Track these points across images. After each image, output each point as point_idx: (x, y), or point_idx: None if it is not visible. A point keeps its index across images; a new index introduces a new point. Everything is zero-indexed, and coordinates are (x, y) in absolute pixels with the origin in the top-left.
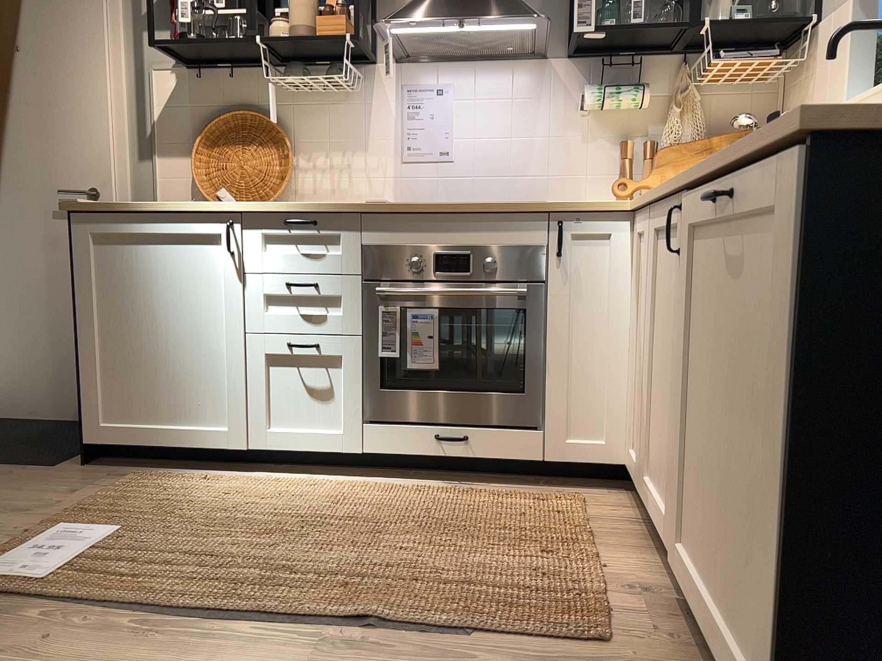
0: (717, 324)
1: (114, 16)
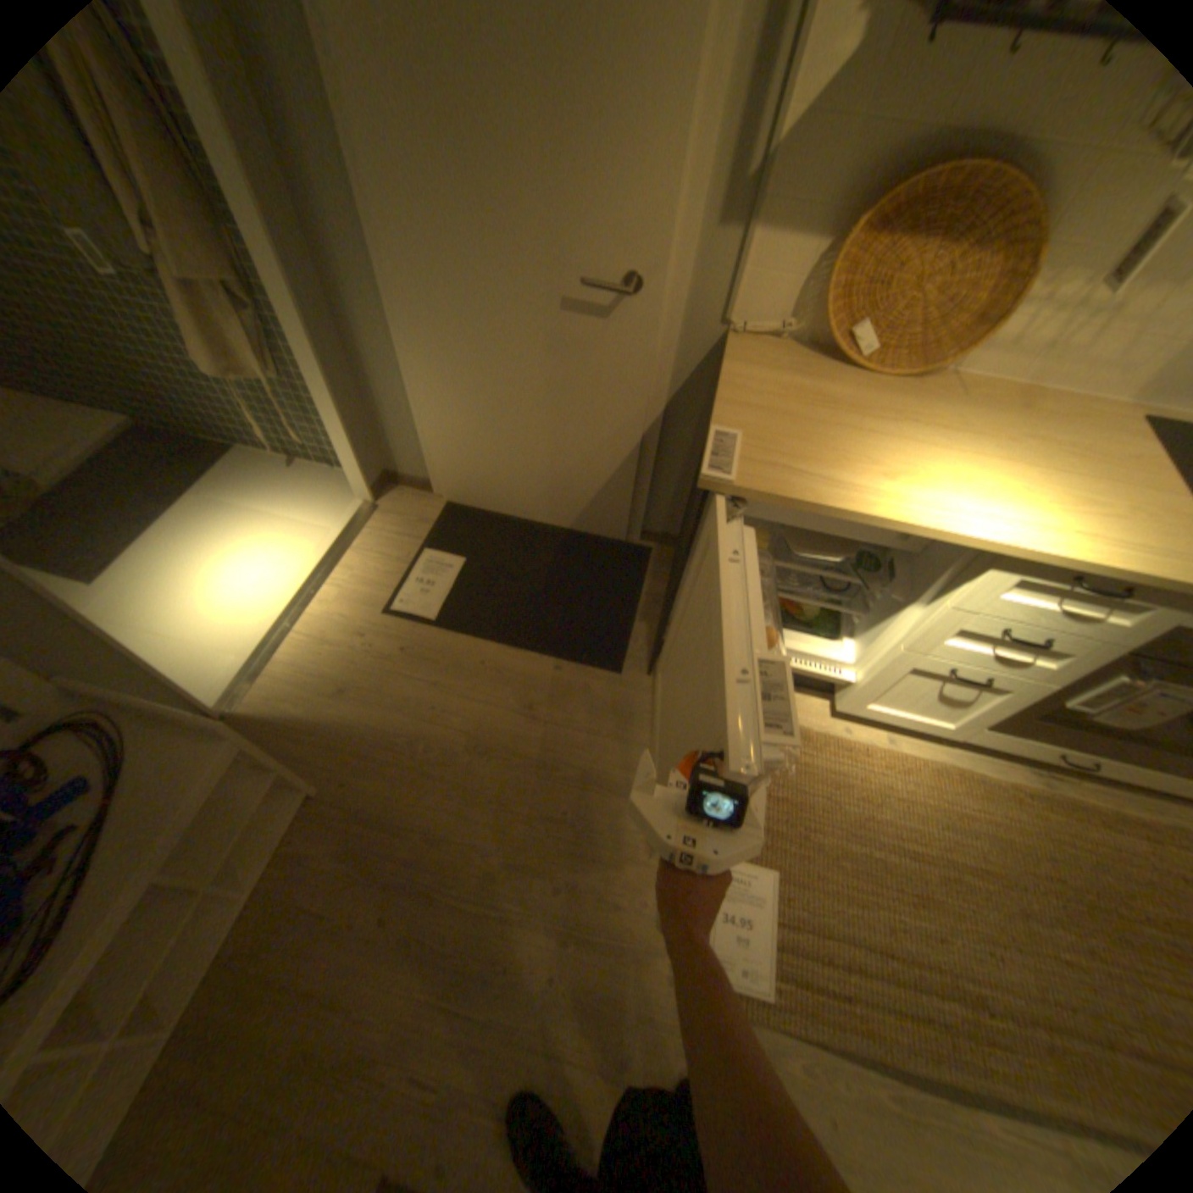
0: None
1: None
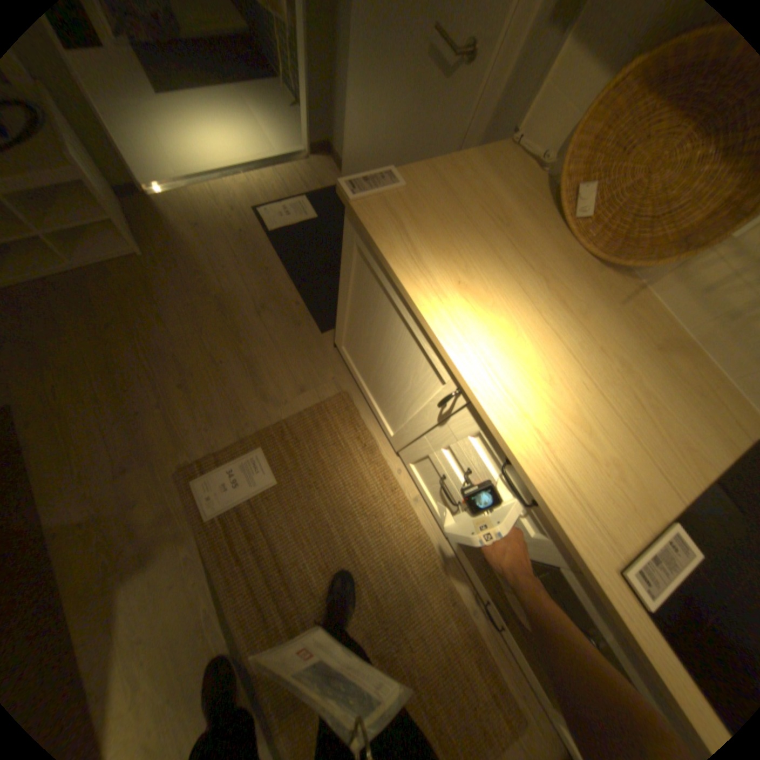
0: None
1: None
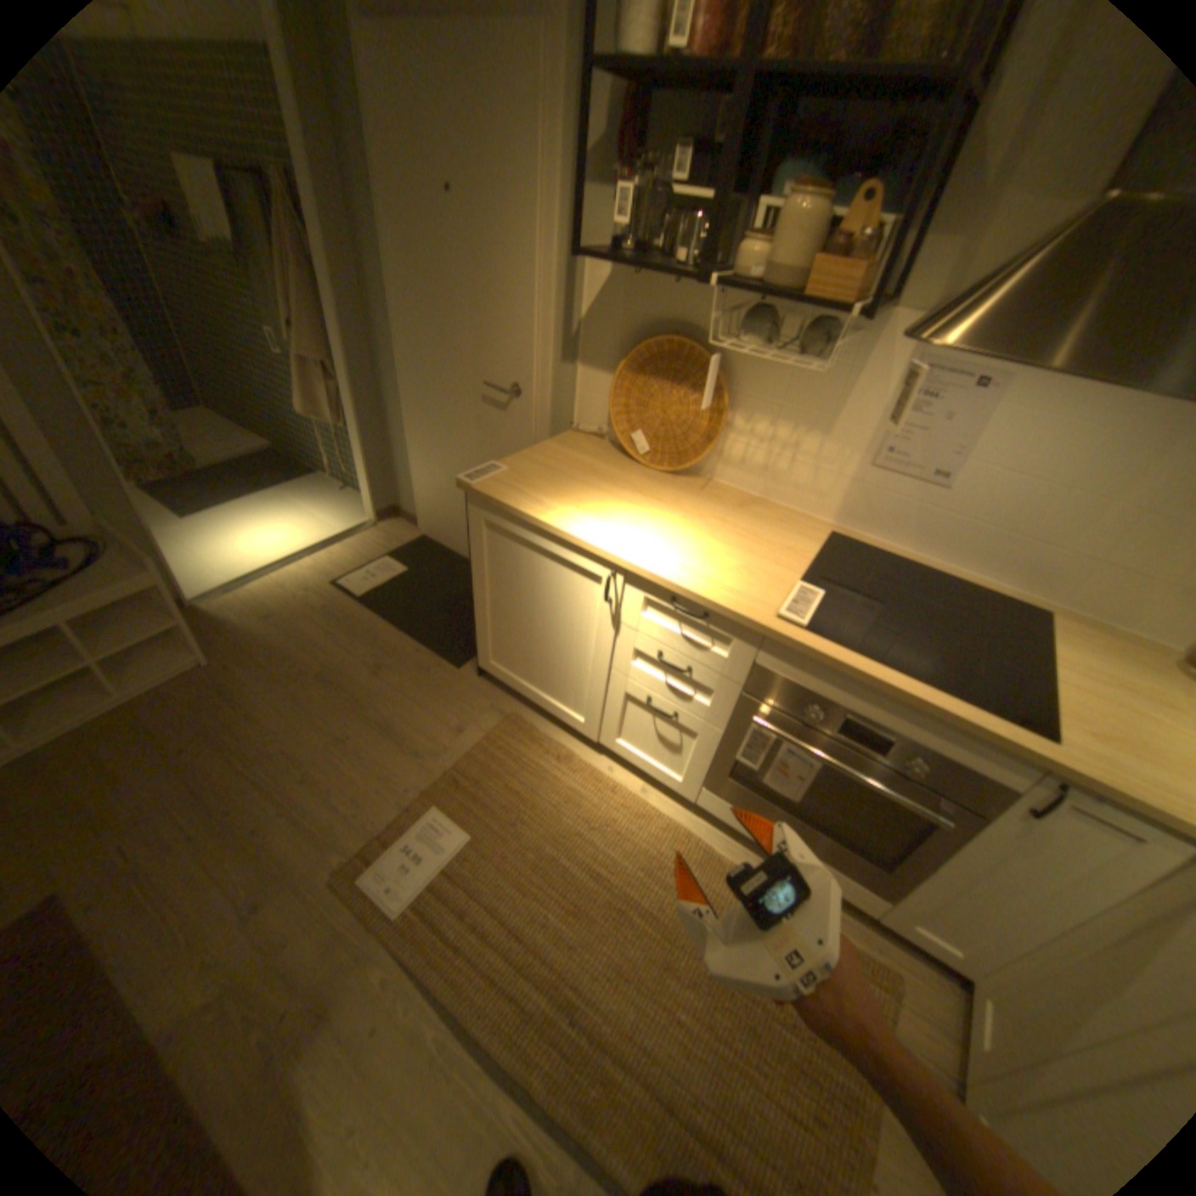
0: None
1: (551, 152)
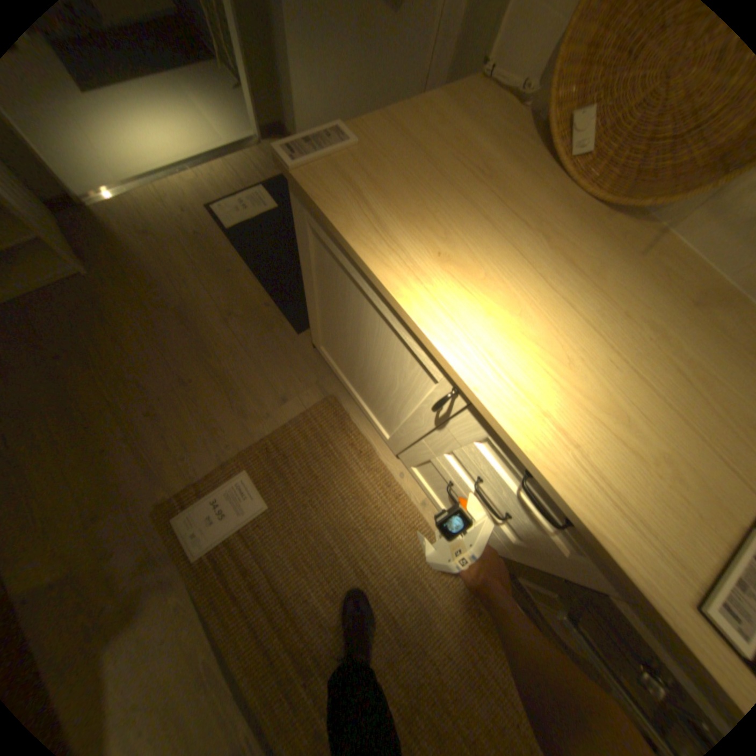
0: None
1: None
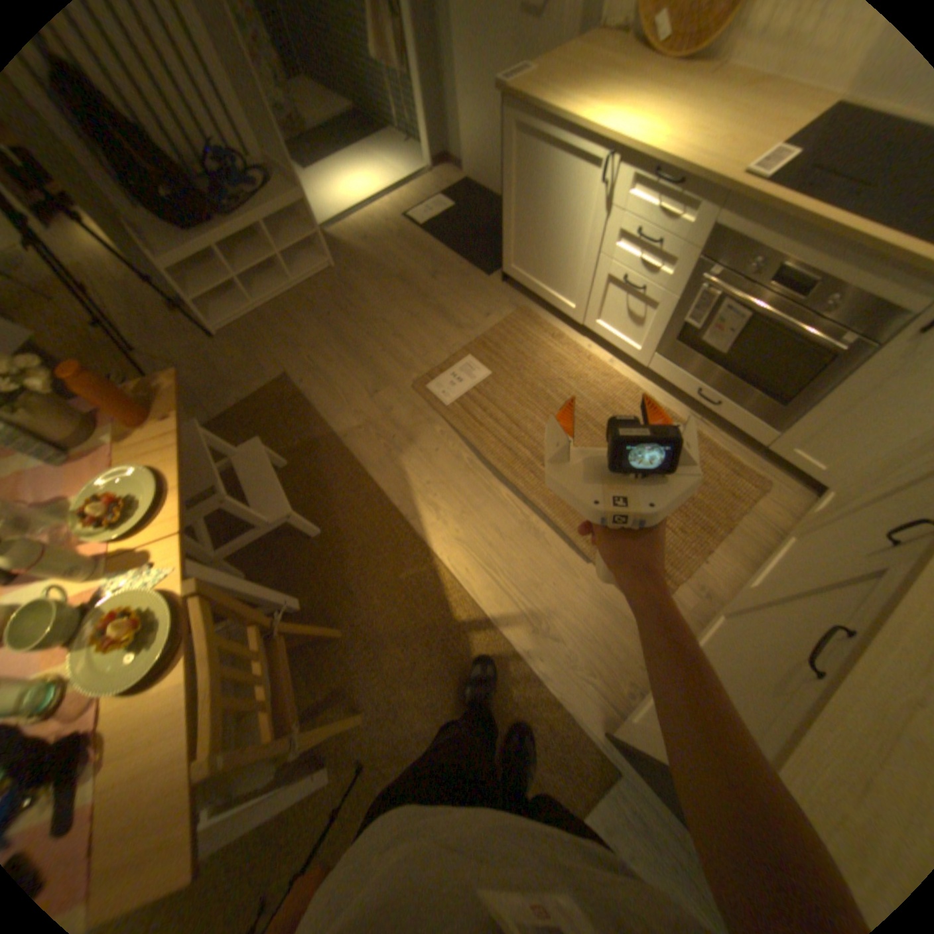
0: (797, 631)
1: None
